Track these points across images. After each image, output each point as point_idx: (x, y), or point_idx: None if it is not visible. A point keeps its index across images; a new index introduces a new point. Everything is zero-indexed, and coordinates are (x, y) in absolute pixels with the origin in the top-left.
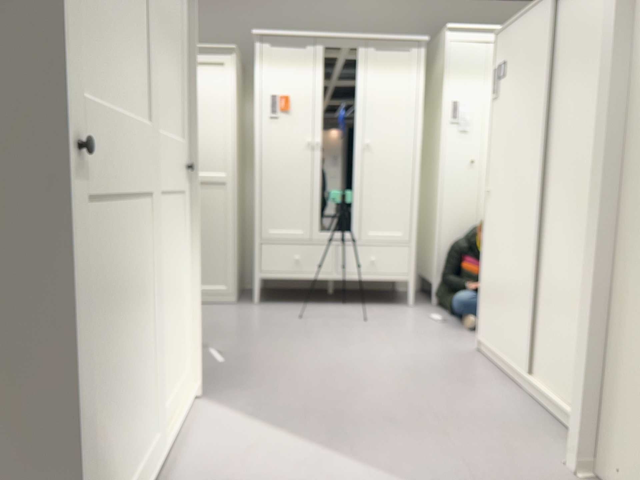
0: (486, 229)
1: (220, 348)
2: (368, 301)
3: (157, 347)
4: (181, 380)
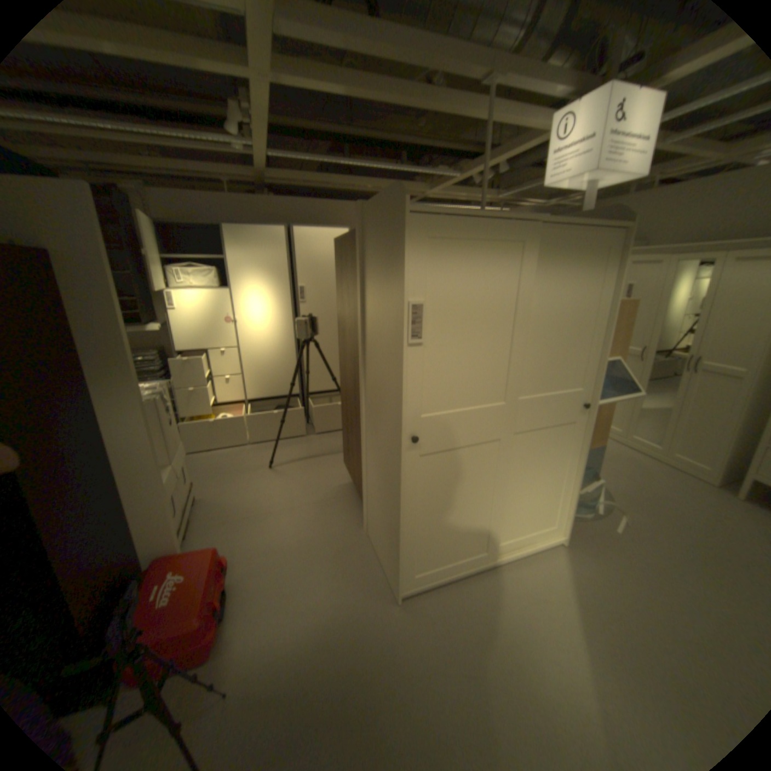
0: None
1: (638, 521)
2: None
3: (512, 509)
4: (547, 529)
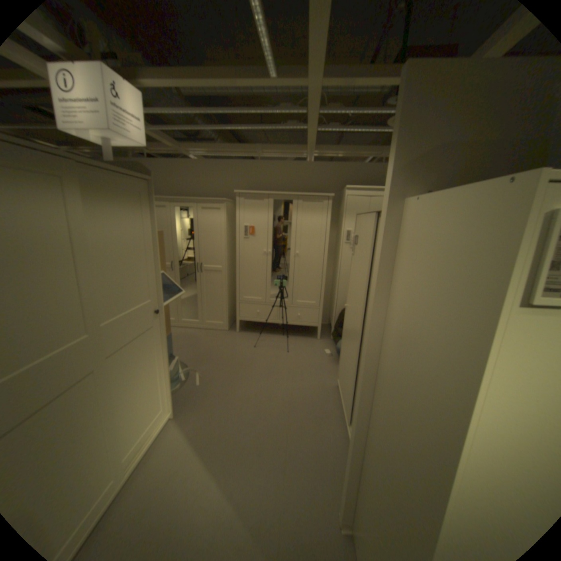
0: (344, 325)
1: (203, 370)
2: (296, 332)
3: (122, 422)
4: (154, 417)
